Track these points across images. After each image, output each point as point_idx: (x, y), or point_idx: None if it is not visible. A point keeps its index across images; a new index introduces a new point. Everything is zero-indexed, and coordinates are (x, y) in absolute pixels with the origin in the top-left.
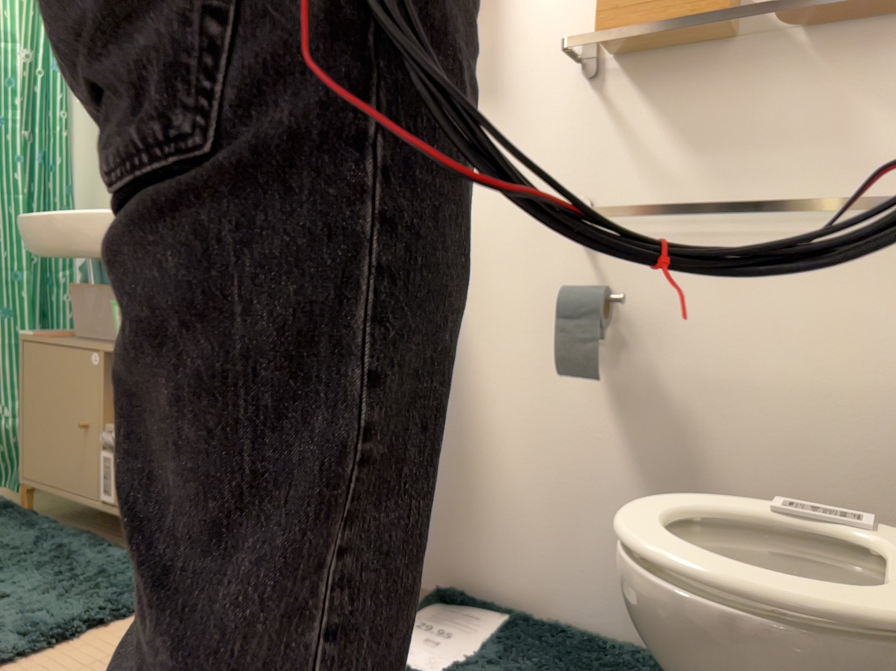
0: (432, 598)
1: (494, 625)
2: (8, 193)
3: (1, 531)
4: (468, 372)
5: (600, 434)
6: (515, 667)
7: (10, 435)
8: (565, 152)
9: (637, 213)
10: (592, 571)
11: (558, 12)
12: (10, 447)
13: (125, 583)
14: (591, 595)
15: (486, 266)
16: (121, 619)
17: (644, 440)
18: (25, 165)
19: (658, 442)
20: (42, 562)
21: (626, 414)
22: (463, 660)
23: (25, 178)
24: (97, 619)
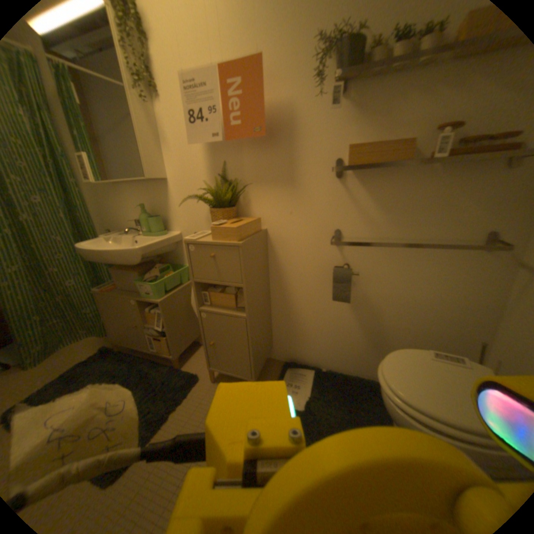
0: (287, 371)
1: (313, 381)
2: (52, 212)
3: (111, 370)
4: (291, 293)
5: (347, 315)
6: (329, 403)
7: (90, 311)
8: (331, 208)
9: (372, 245)
10: (344, 357)
11: (326, 141)
12: (92, 315)
13: (173, 391)
14: (343, 364)
15: (296, 254)
16: (179, 409)
17: (365, 318)
18: (57, 200)
19: (370, 318)
20: (136, 386)
21: (358, 309)
22: (310, 405)
23: (59, 206)
24: (171, 414)
